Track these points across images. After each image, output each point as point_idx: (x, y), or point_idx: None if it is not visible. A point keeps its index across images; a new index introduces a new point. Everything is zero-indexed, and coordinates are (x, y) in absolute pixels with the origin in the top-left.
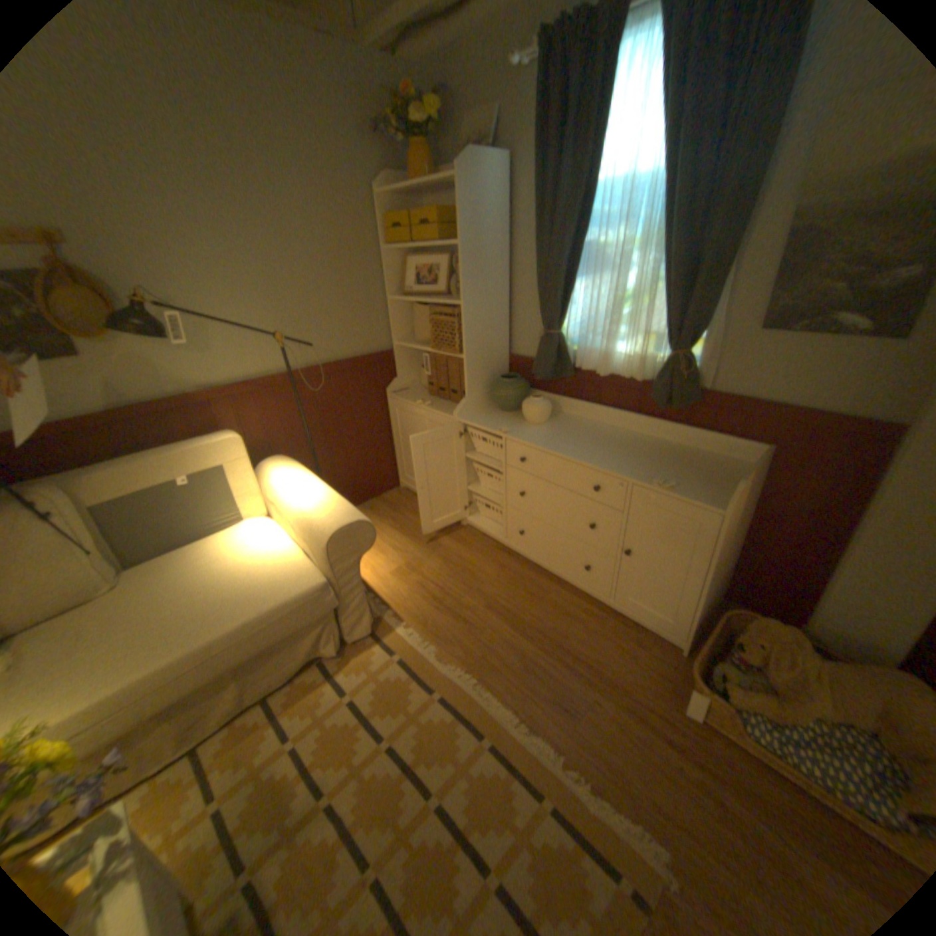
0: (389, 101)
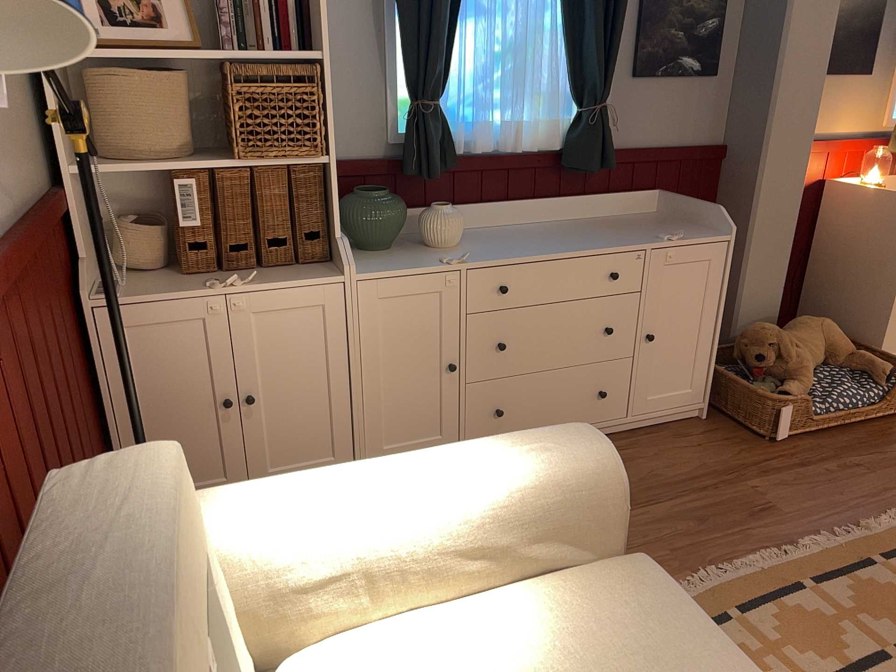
0: None
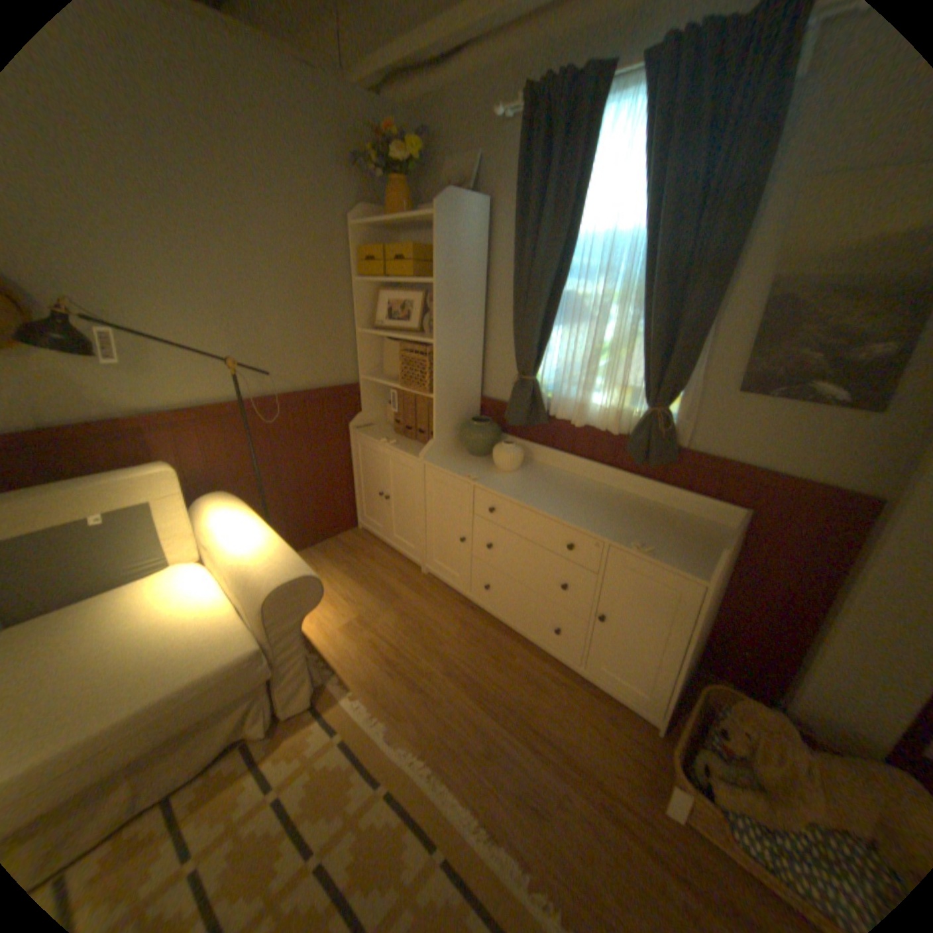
0: (371, 138)
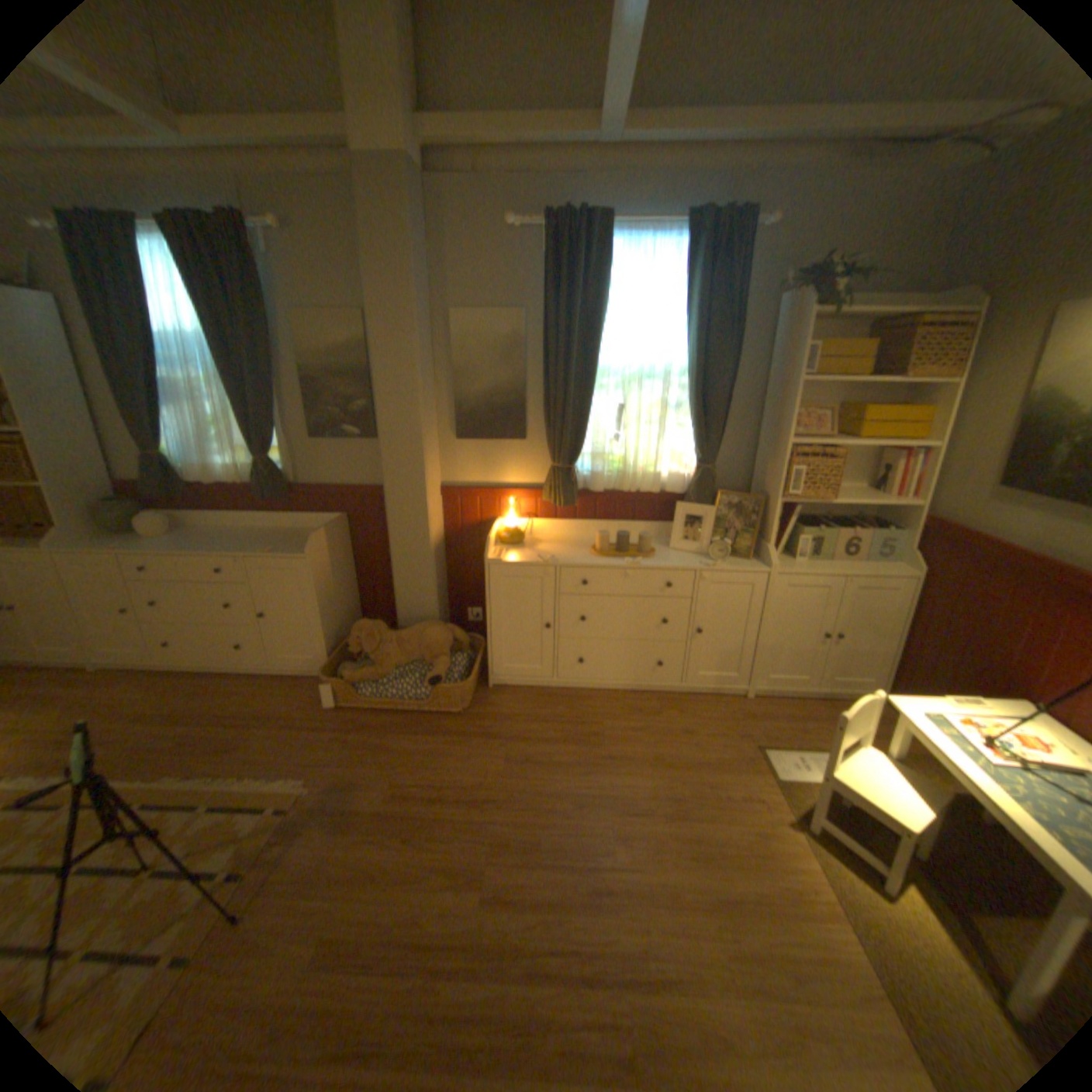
0: None
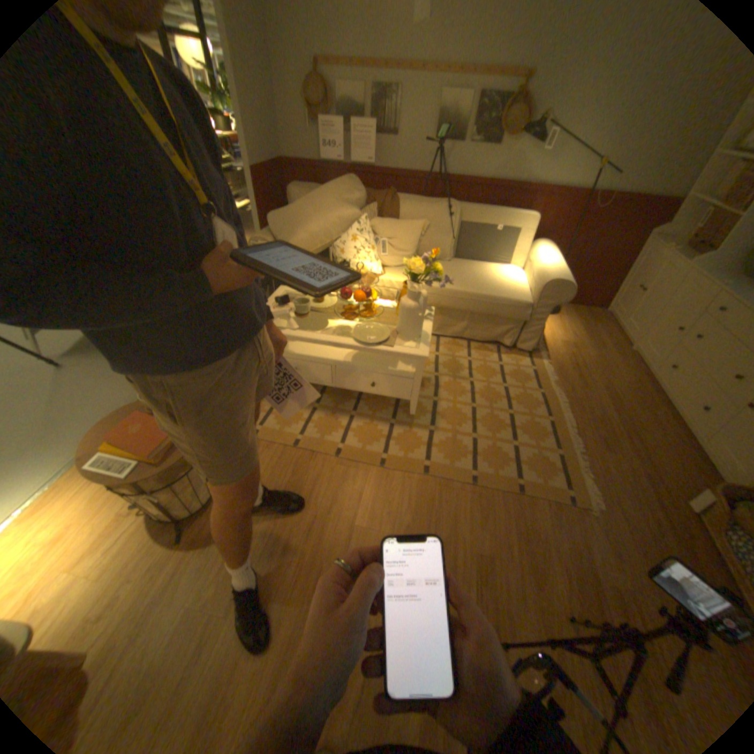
0: None
